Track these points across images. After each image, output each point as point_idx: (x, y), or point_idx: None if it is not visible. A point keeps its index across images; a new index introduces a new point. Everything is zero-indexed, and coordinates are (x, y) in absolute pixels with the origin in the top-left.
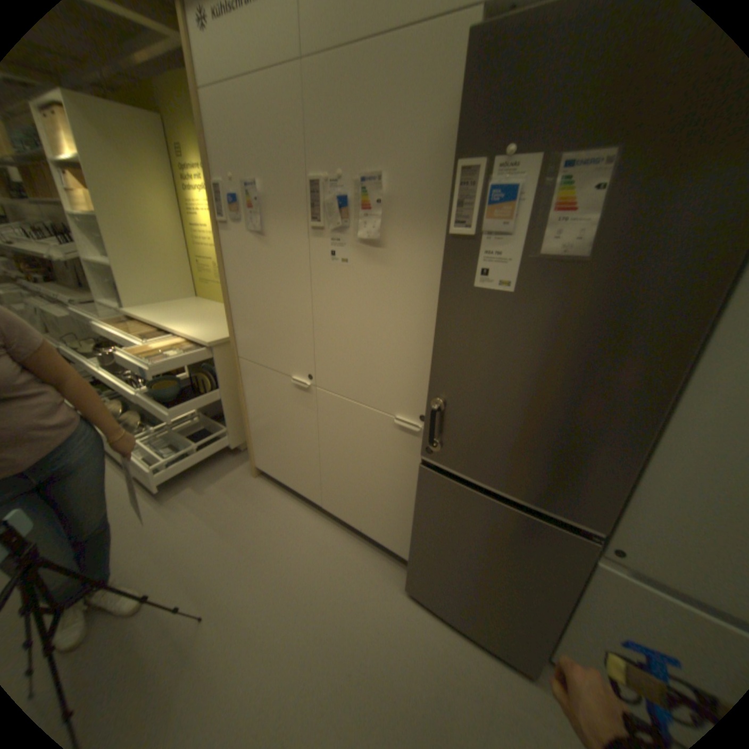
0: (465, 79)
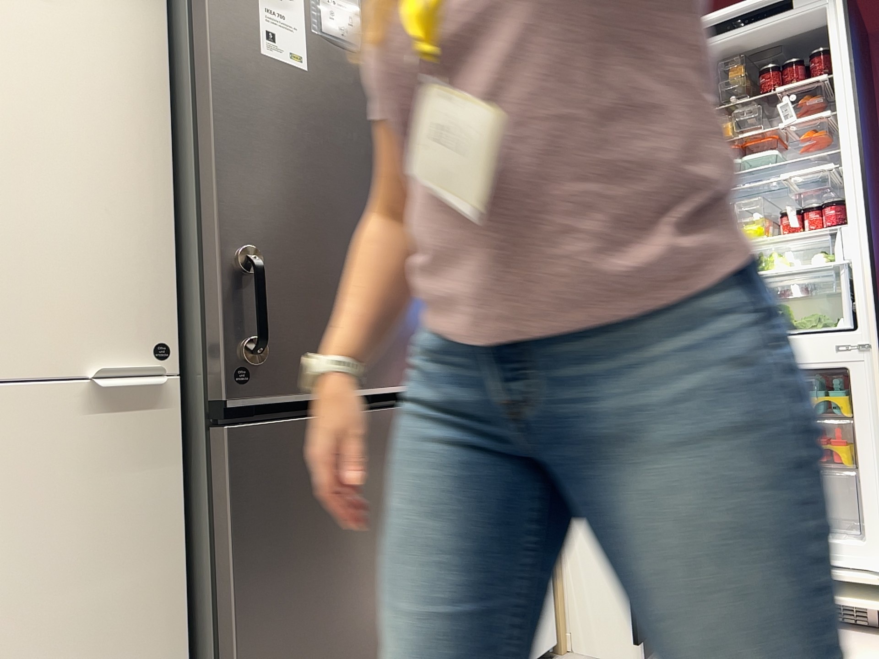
0: None
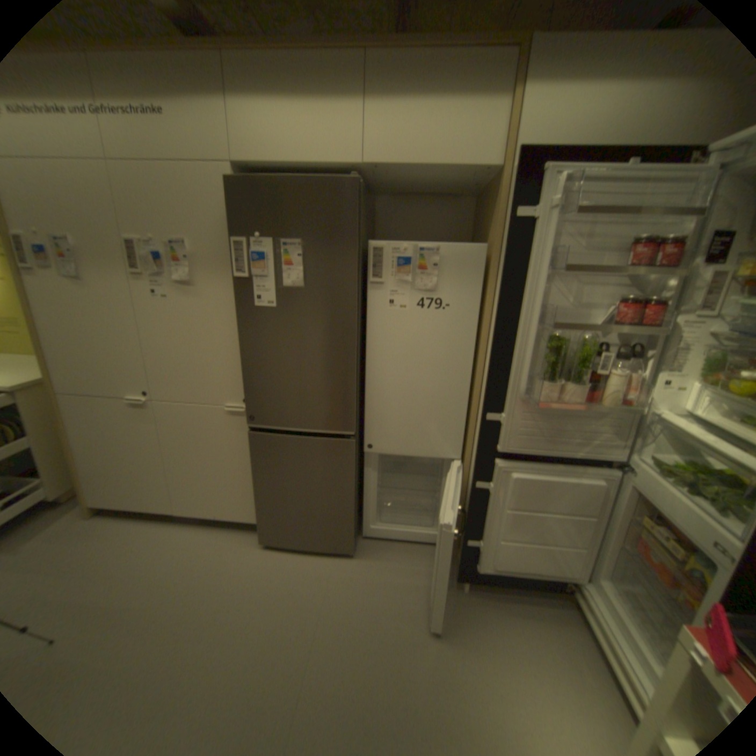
0: (228, 195)
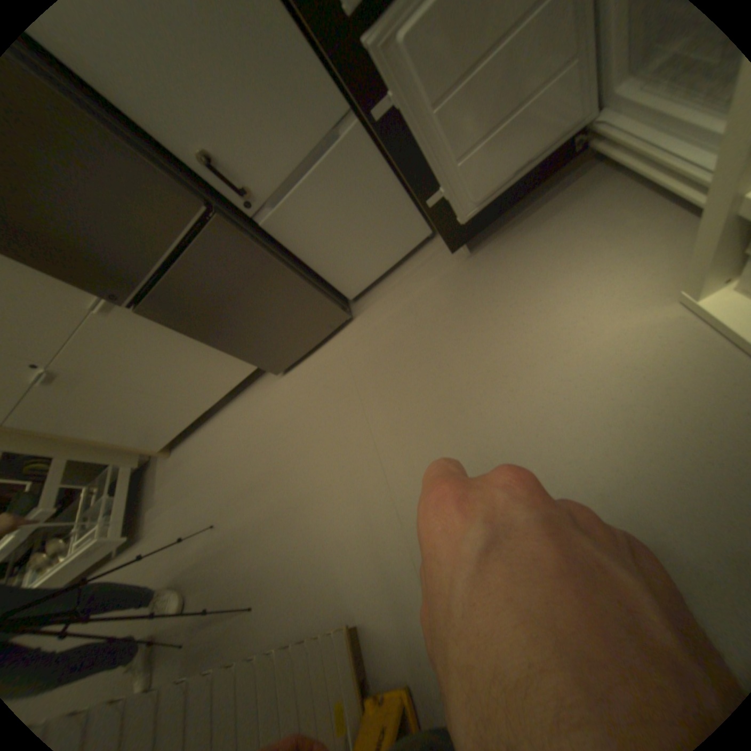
0: None
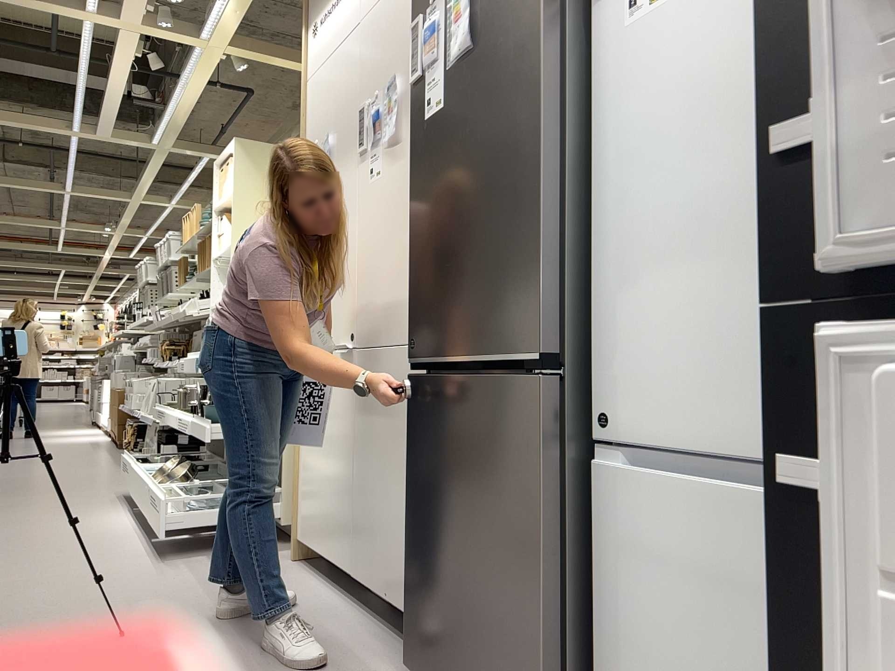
0: None
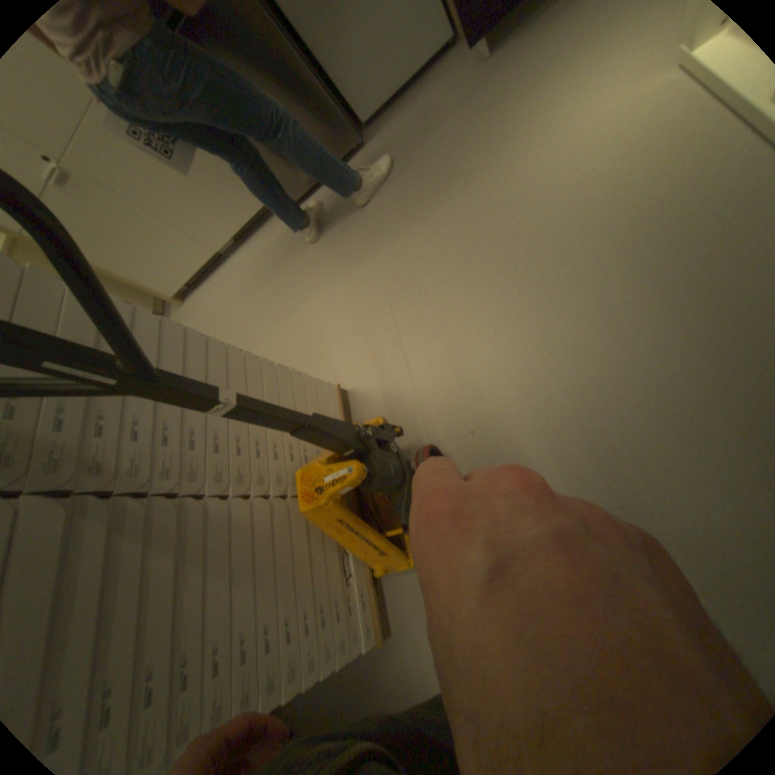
0: None
